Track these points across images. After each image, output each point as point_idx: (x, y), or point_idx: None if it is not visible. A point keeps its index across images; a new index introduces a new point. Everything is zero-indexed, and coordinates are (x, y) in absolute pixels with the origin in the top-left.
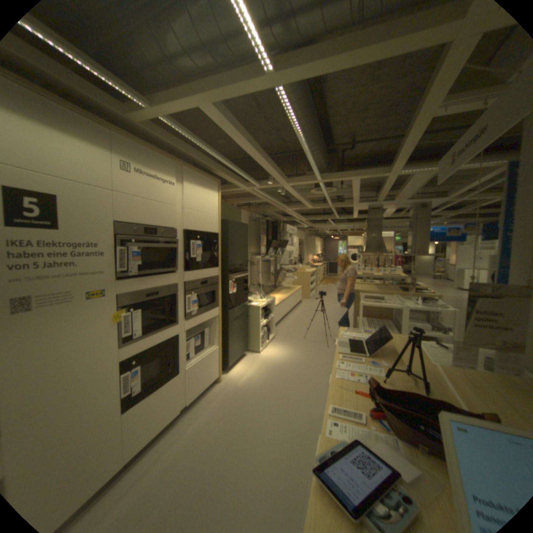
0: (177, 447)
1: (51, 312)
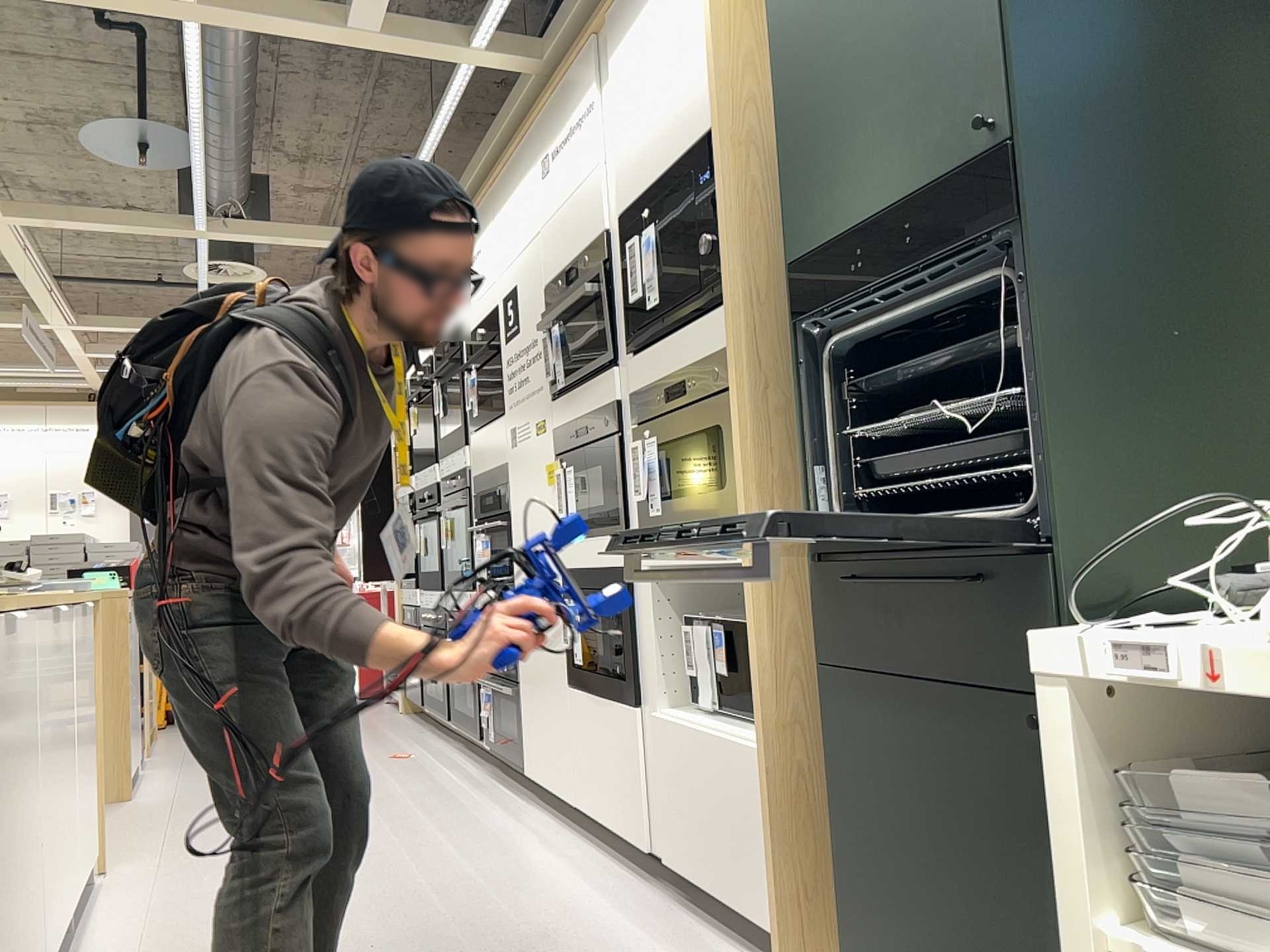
0: (562, 881)
1: (522, 450)
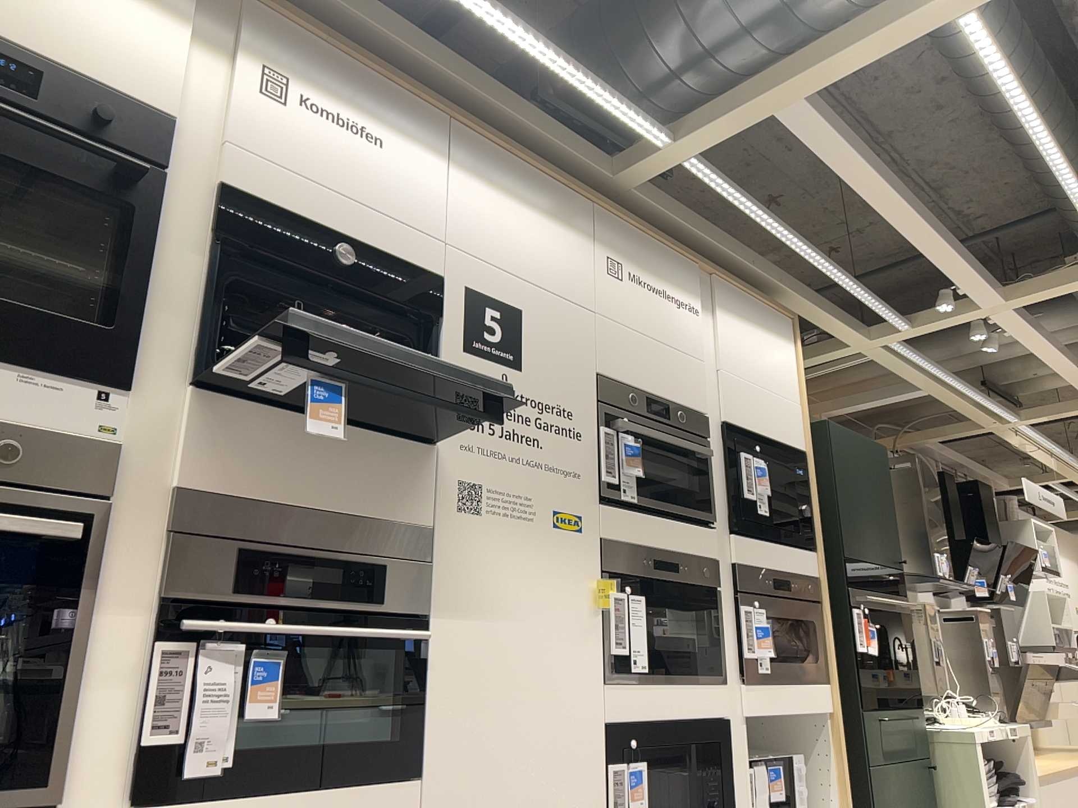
0: None
1: (506, 524)
